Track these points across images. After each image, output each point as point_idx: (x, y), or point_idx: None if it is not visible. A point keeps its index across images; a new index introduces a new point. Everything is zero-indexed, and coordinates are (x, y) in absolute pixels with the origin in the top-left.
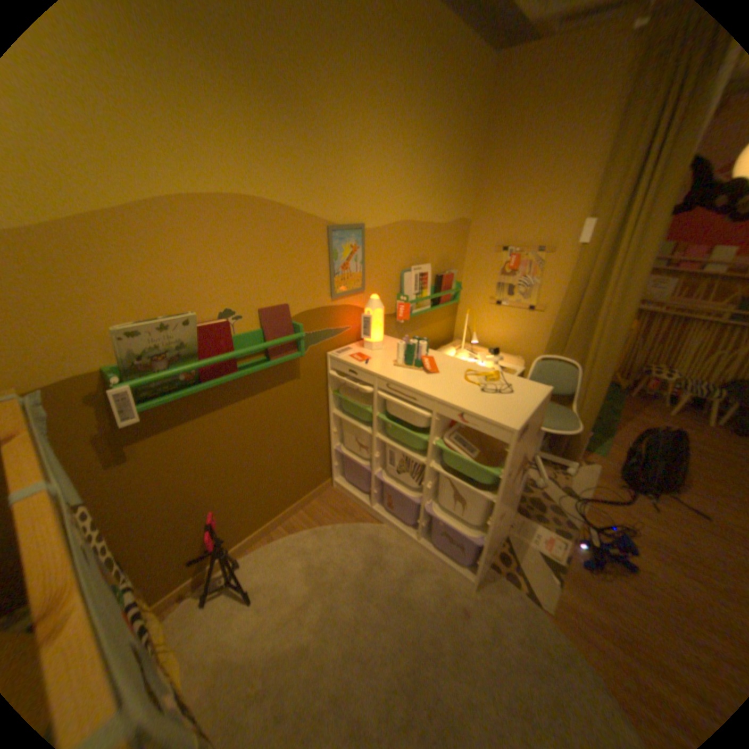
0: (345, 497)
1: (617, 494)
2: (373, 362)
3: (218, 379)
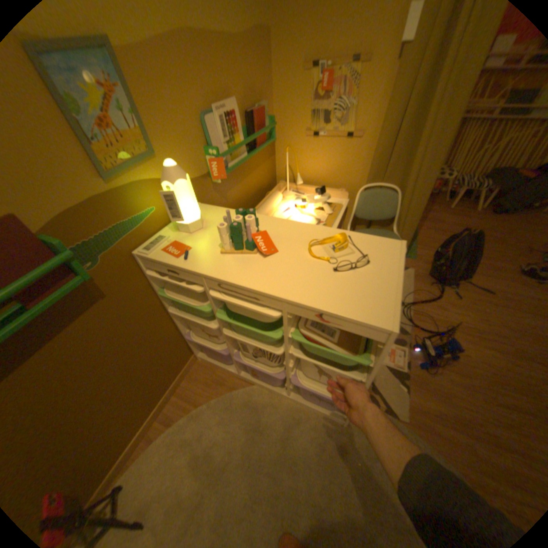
0: (212, 367)
1: (429, 290)
2: (195, 252)
3: None
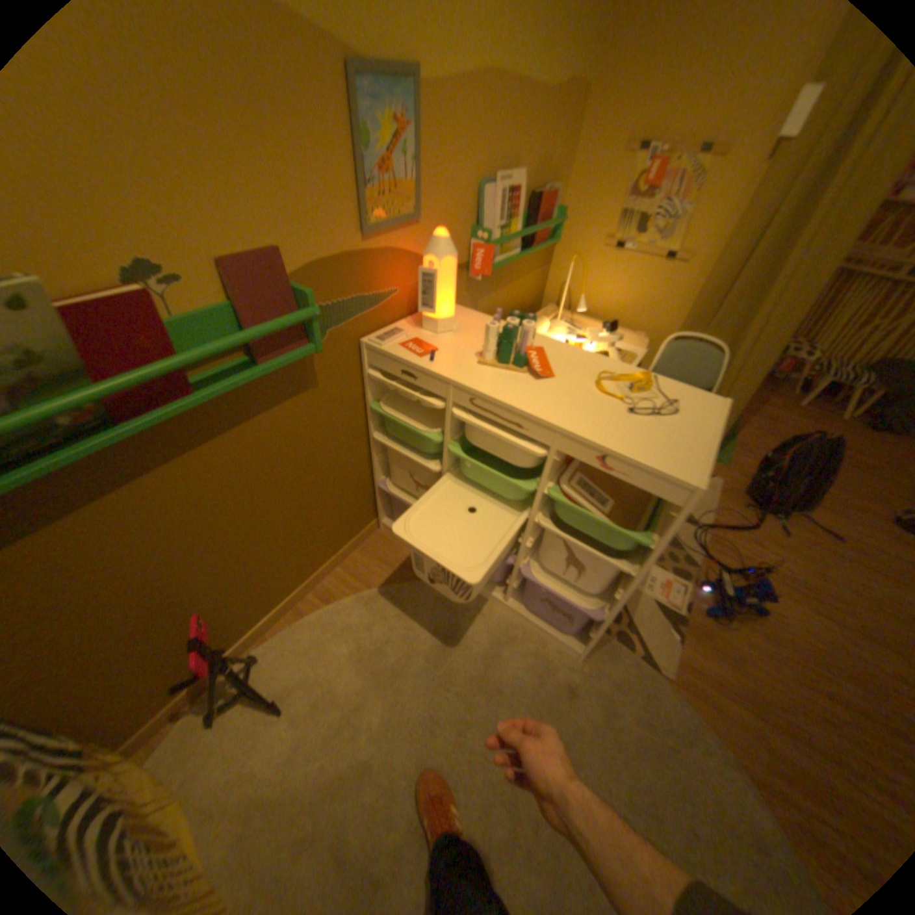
0: (399, 543)
1: (742, 515)
2: (442, 356)
3: (154, 413)
